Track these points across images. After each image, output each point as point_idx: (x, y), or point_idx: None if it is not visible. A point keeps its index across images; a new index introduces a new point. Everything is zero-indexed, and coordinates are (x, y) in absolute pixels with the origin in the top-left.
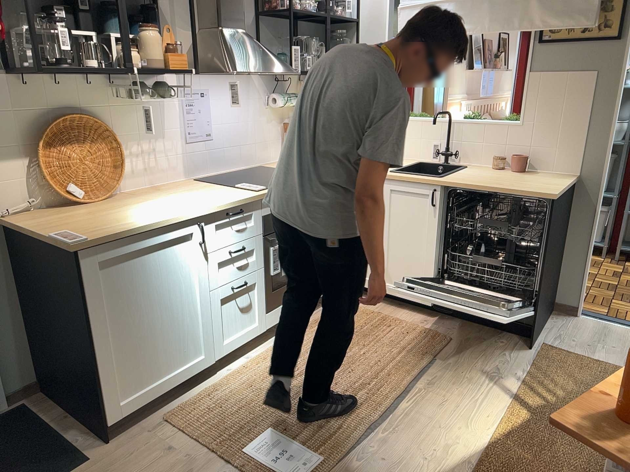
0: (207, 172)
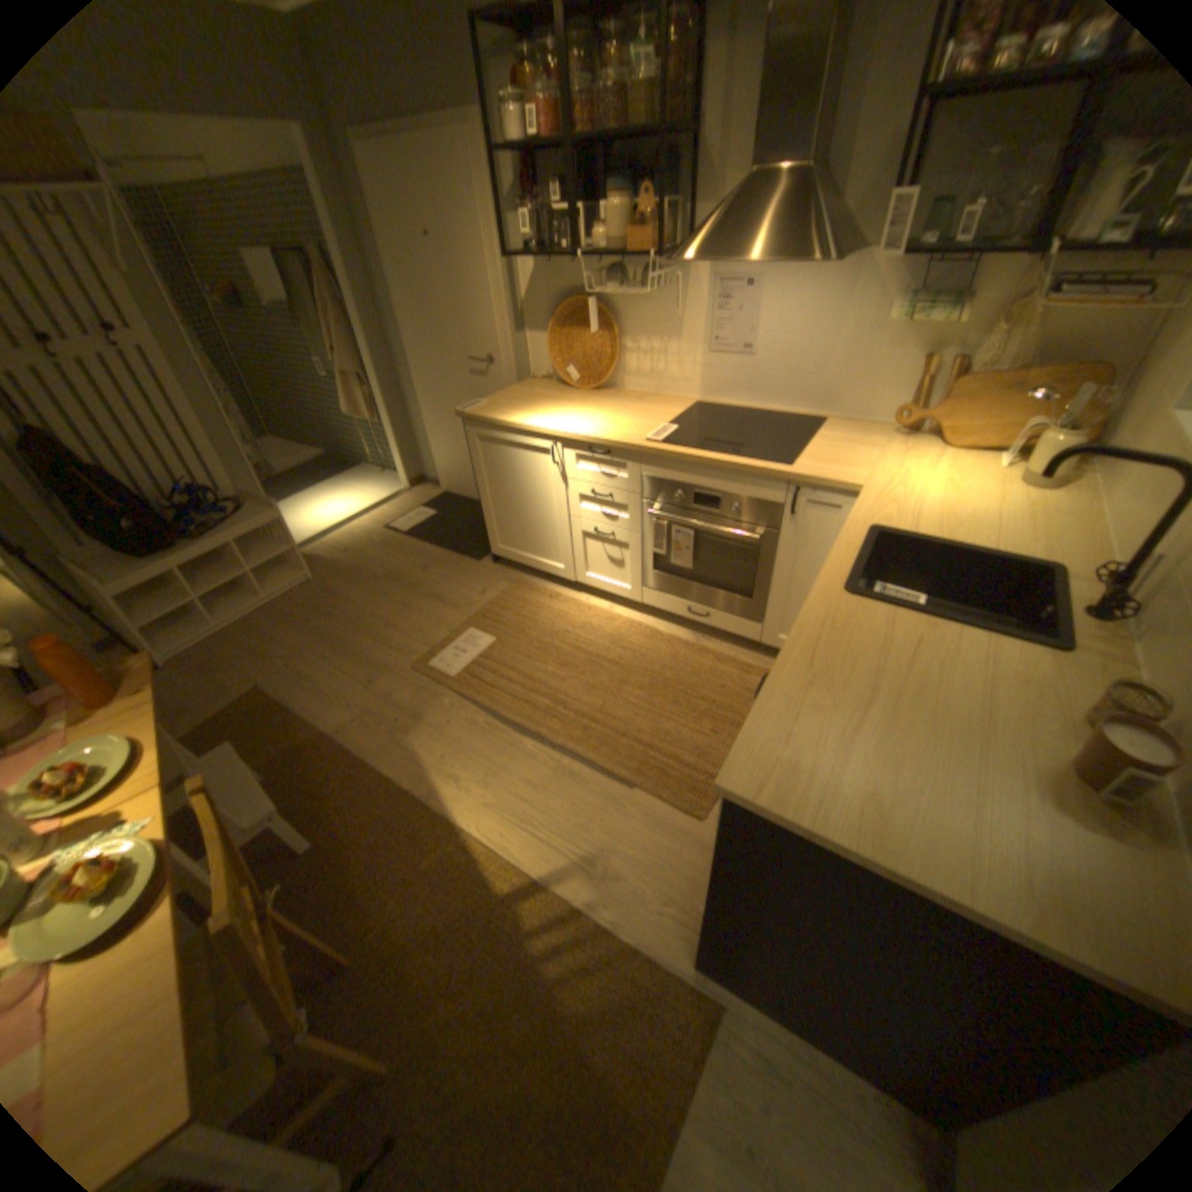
0: (733, 399)
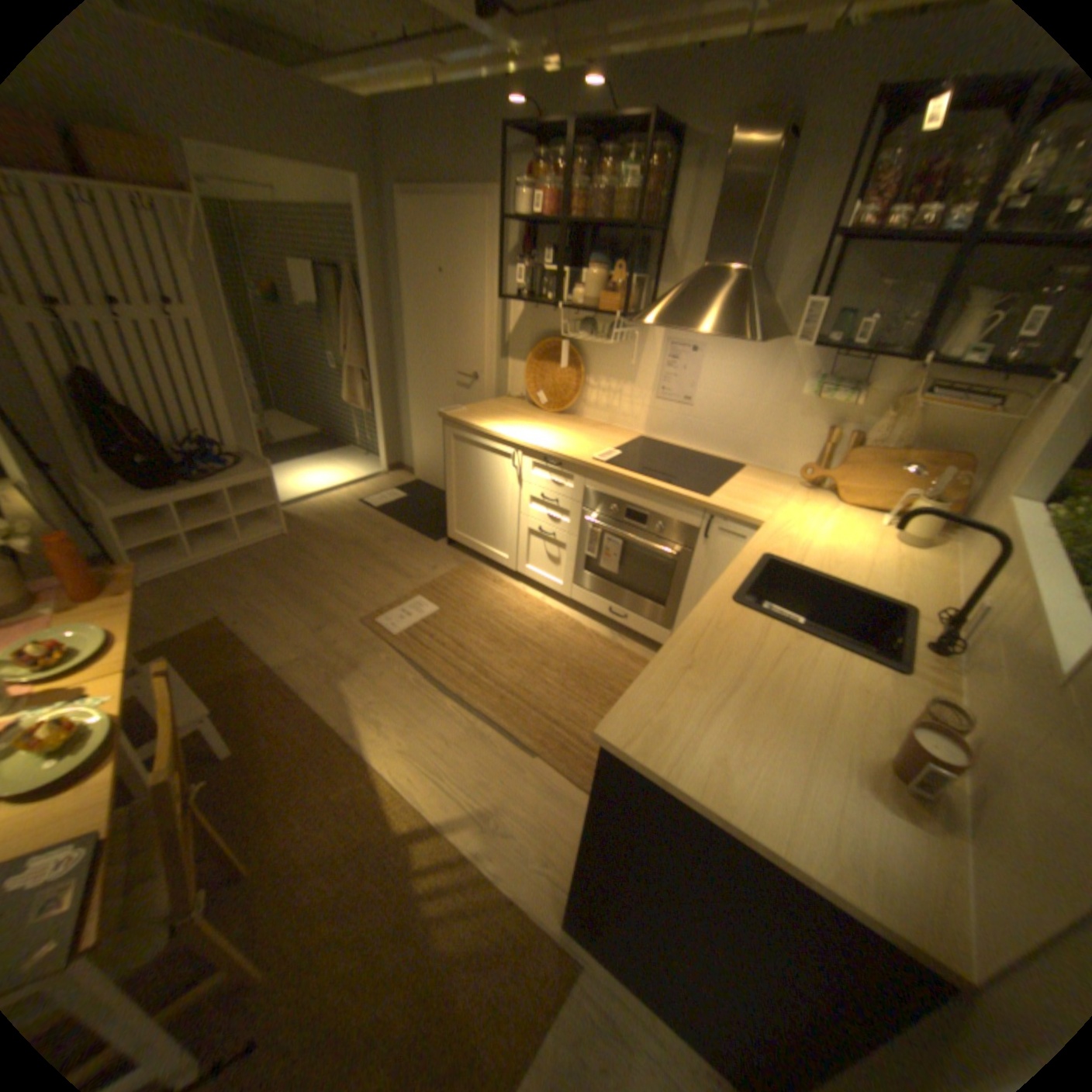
0: (672, 439)
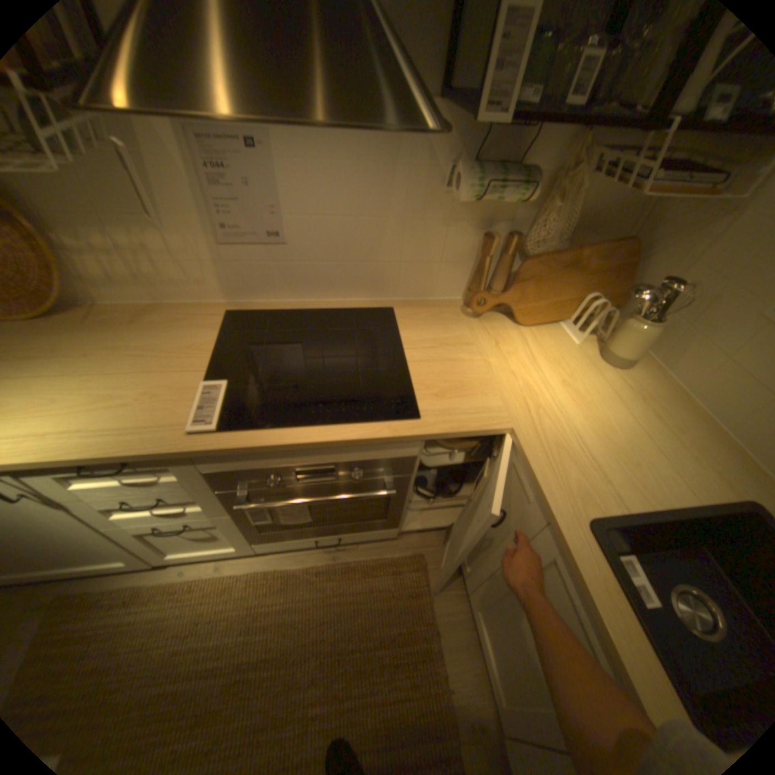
0: (273, 296)
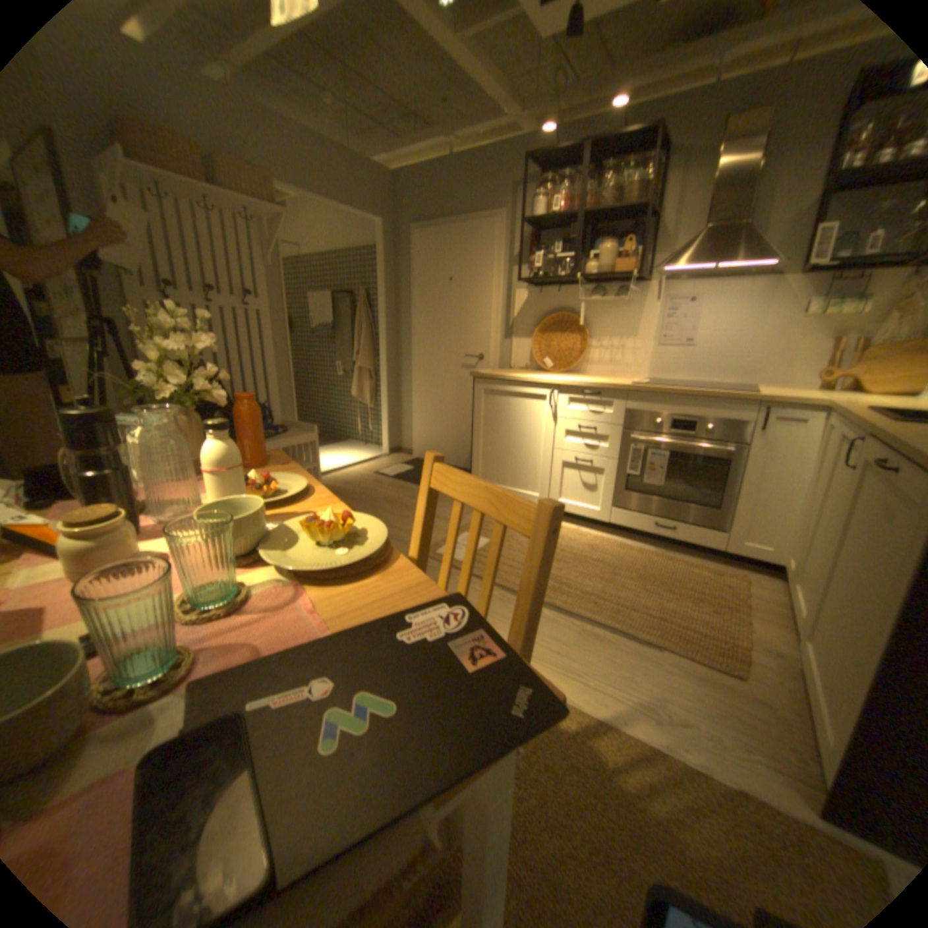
0: (675, 377)
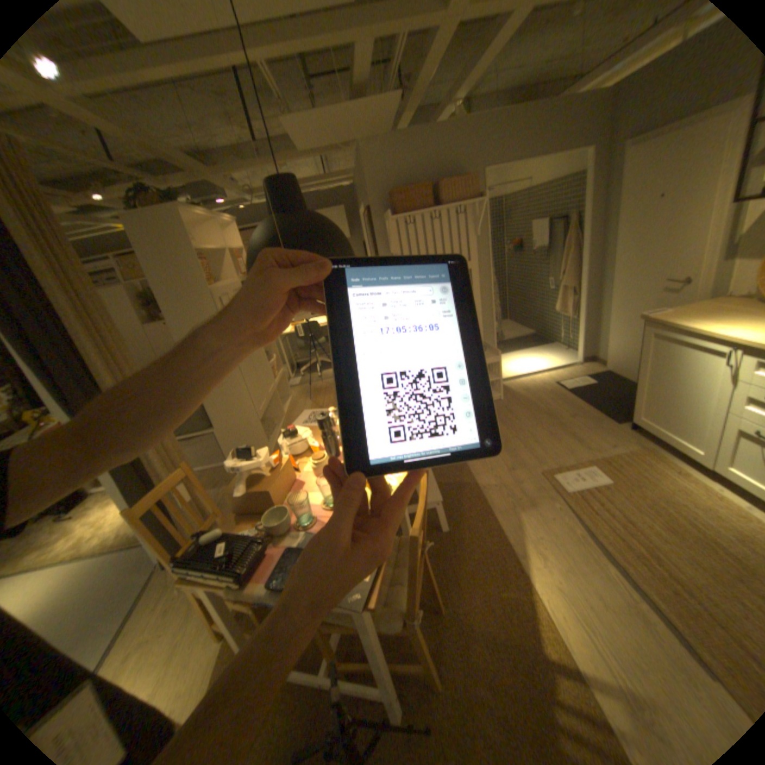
0: None
